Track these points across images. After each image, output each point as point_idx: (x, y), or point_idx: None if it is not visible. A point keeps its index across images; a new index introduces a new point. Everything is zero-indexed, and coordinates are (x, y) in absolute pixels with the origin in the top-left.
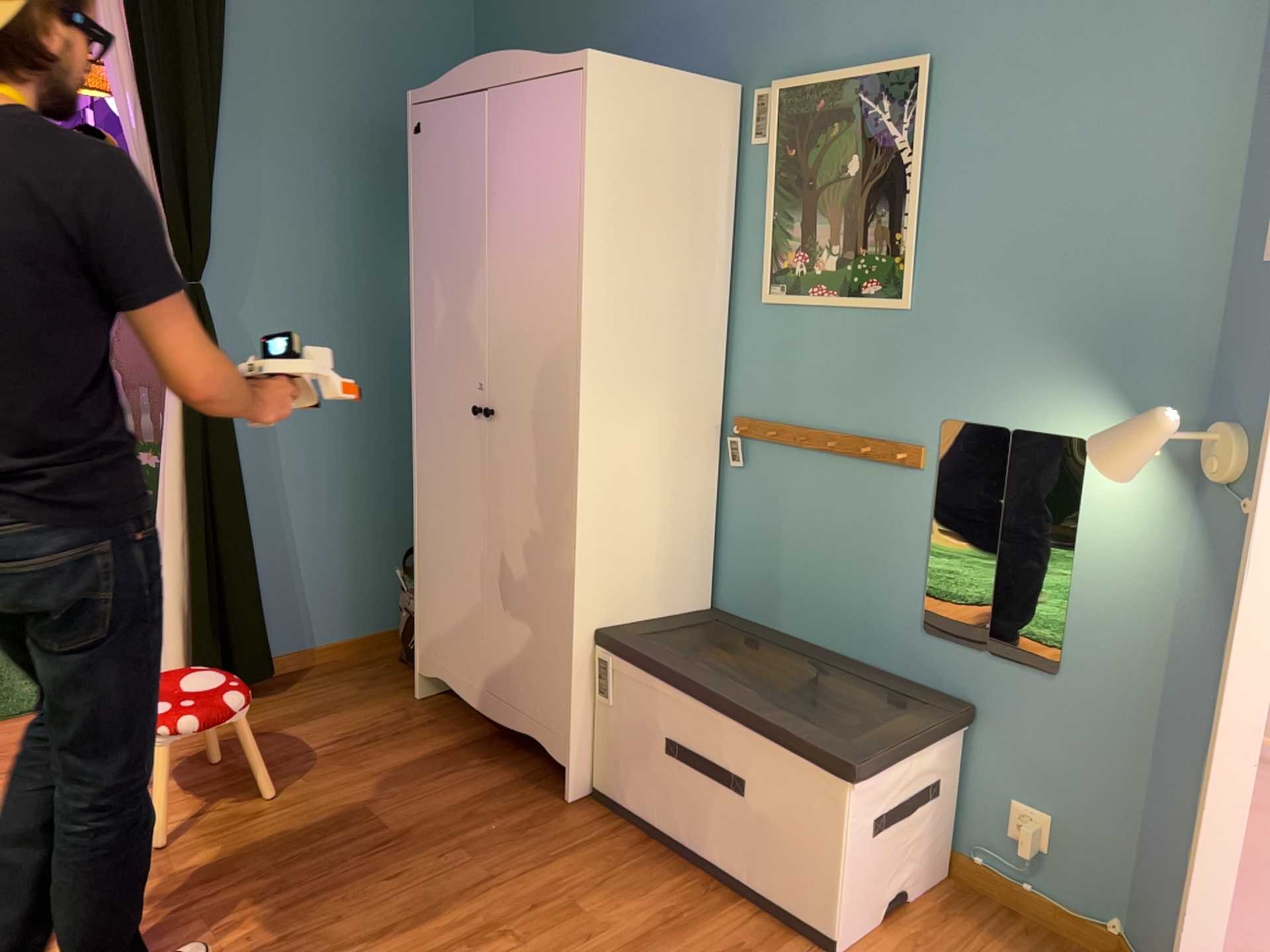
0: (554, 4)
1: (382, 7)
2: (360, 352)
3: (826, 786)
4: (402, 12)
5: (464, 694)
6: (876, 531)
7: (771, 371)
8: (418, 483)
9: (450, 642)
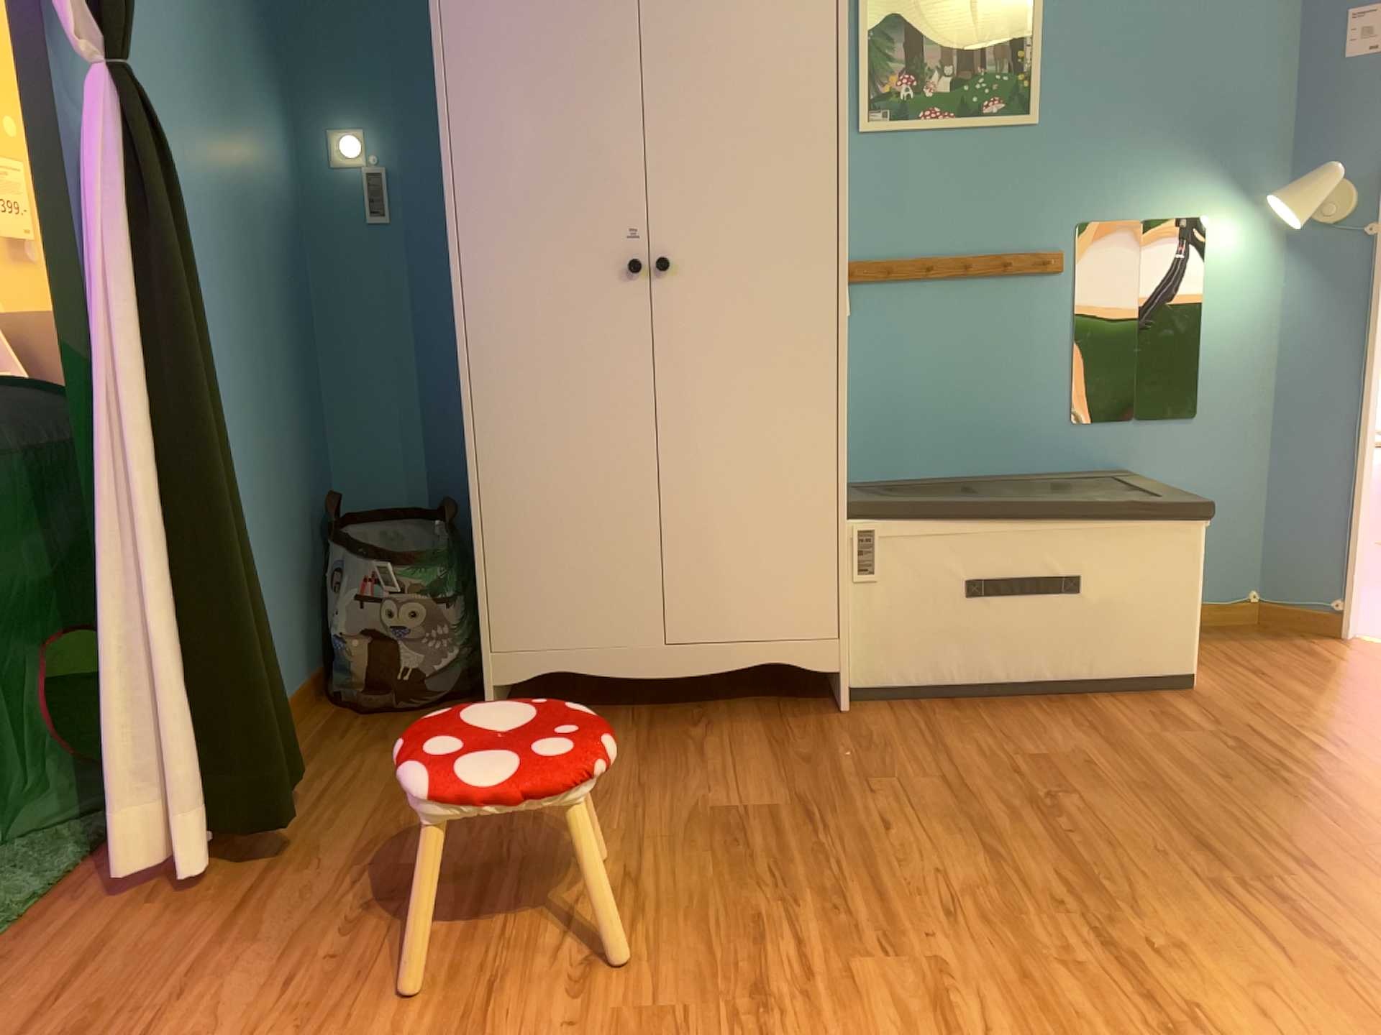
0: None
1: None
2: (234, 241)
3: (1177, 536)
4: None
5: (613, 666)
6: (1014, 344)
7: (873, 207)
8: (478, 402)
9: (576, 606)
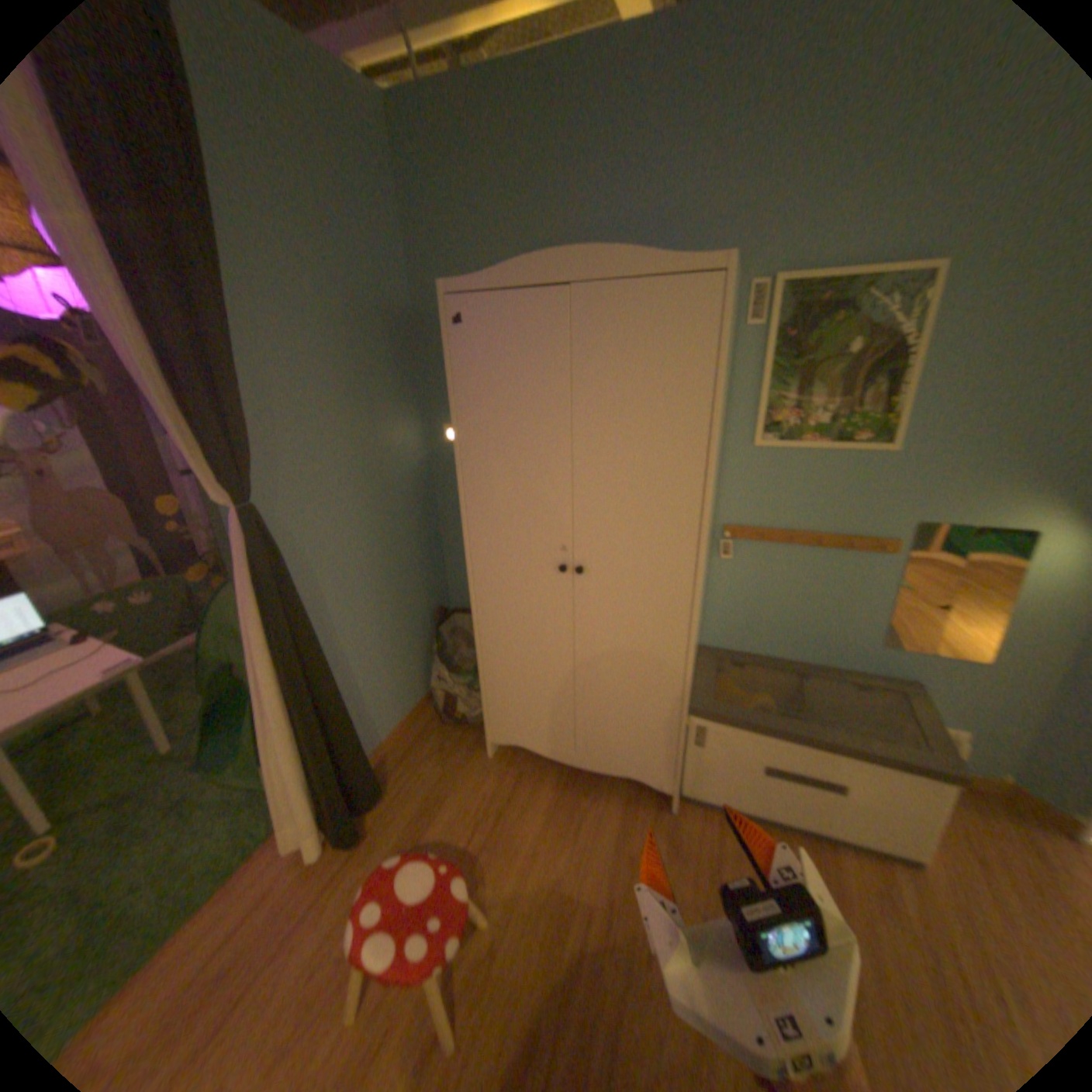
0: (503, 185)
1: (330, 179)
2: (371, 512)
3: (938, 790)
4: (346, 185)
5: (551, 754)
6: (850, 592)
7: (759, 493)
8: (483, 618)
9: (533, 723)
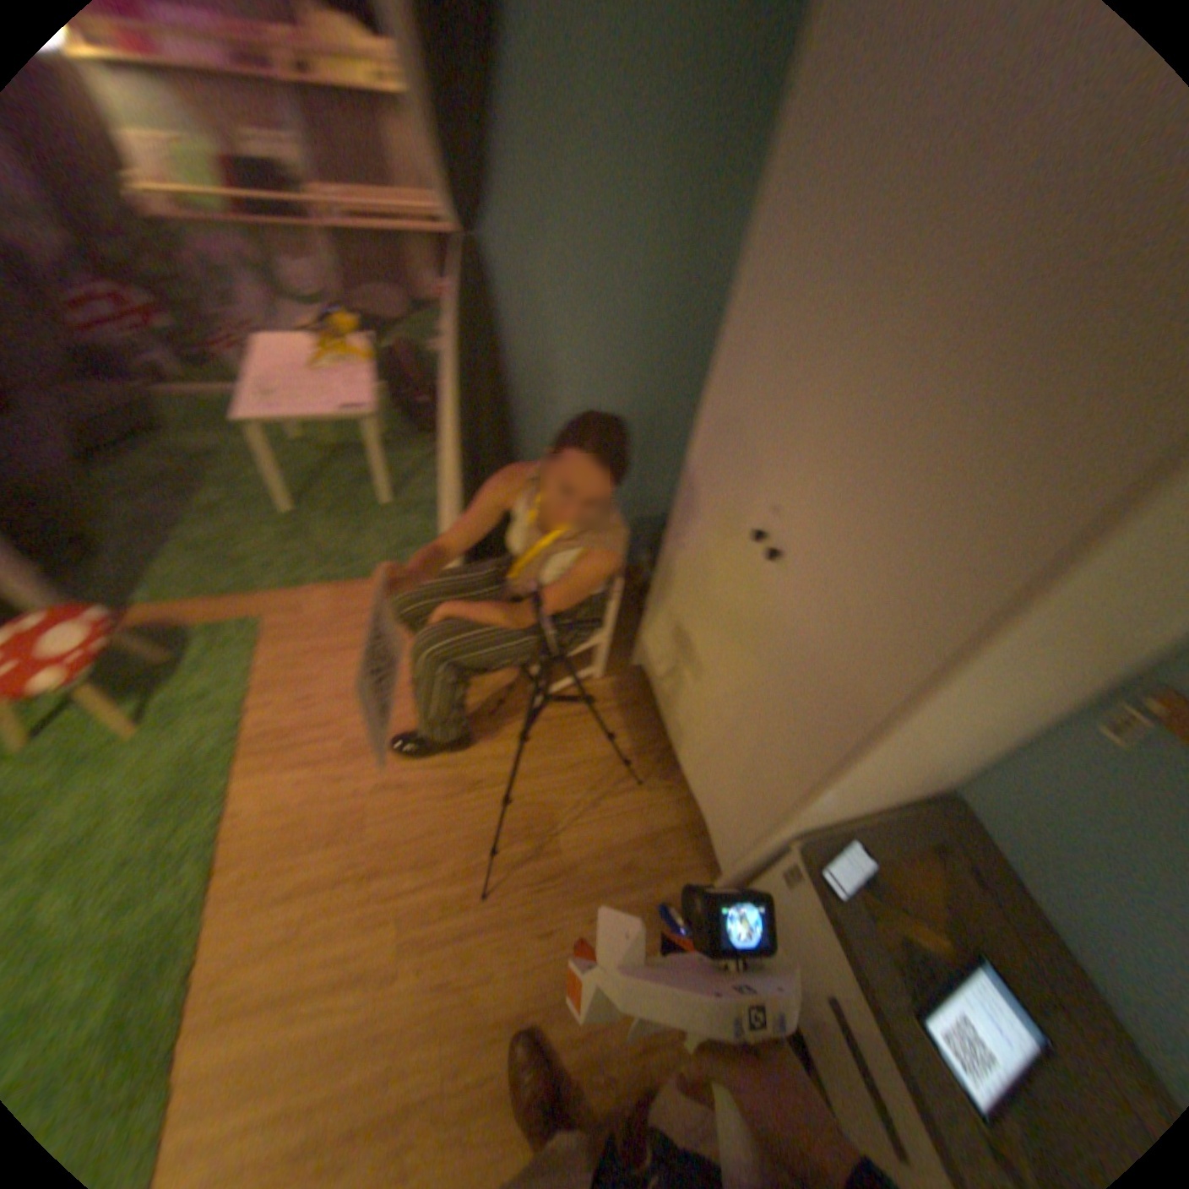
0: None
1: None
2: (662, 327)
3: None
4: None
5: (664, 717)
6: None
7: None
8: (676, 531)
9: (665, 676)
